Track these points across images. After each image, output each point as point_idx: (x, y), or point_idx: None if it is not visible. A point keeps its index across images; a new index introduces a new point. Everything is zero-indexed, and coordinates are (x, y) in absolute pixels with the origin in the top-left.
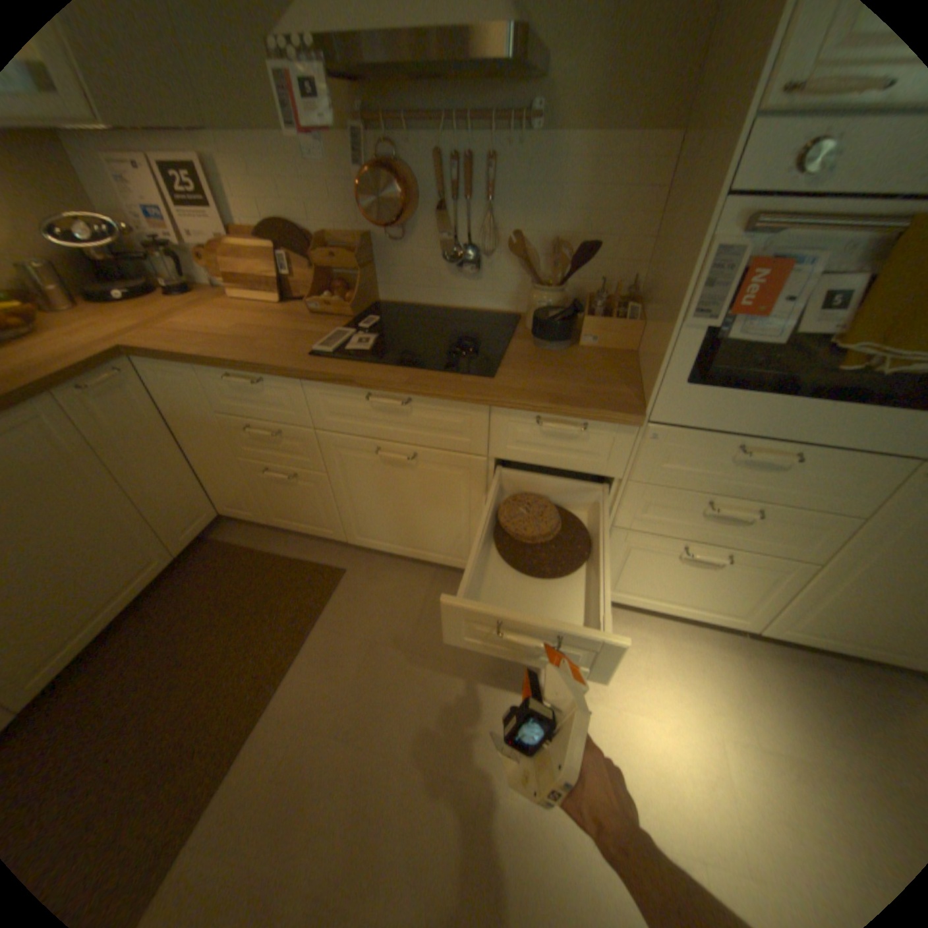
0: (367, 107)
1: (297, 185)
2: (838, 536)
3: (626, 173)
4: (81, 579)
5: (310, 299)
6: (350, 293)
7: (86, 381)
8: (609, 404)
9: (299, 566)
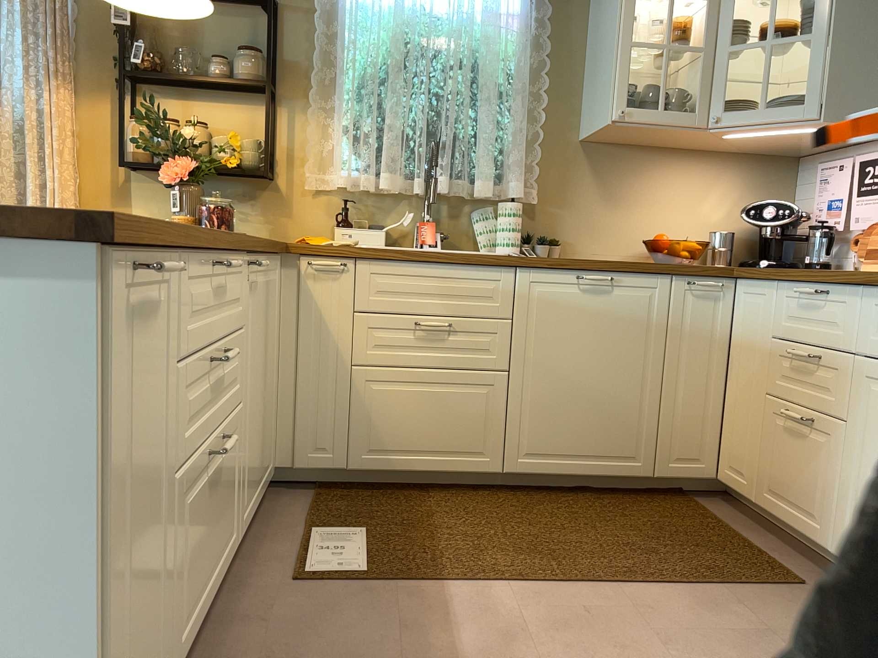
0: None
1: None
2: None
3: None
4: (594, 419)
5: None
6: None
7: (698, 280)
8: None
9: (757, 553)
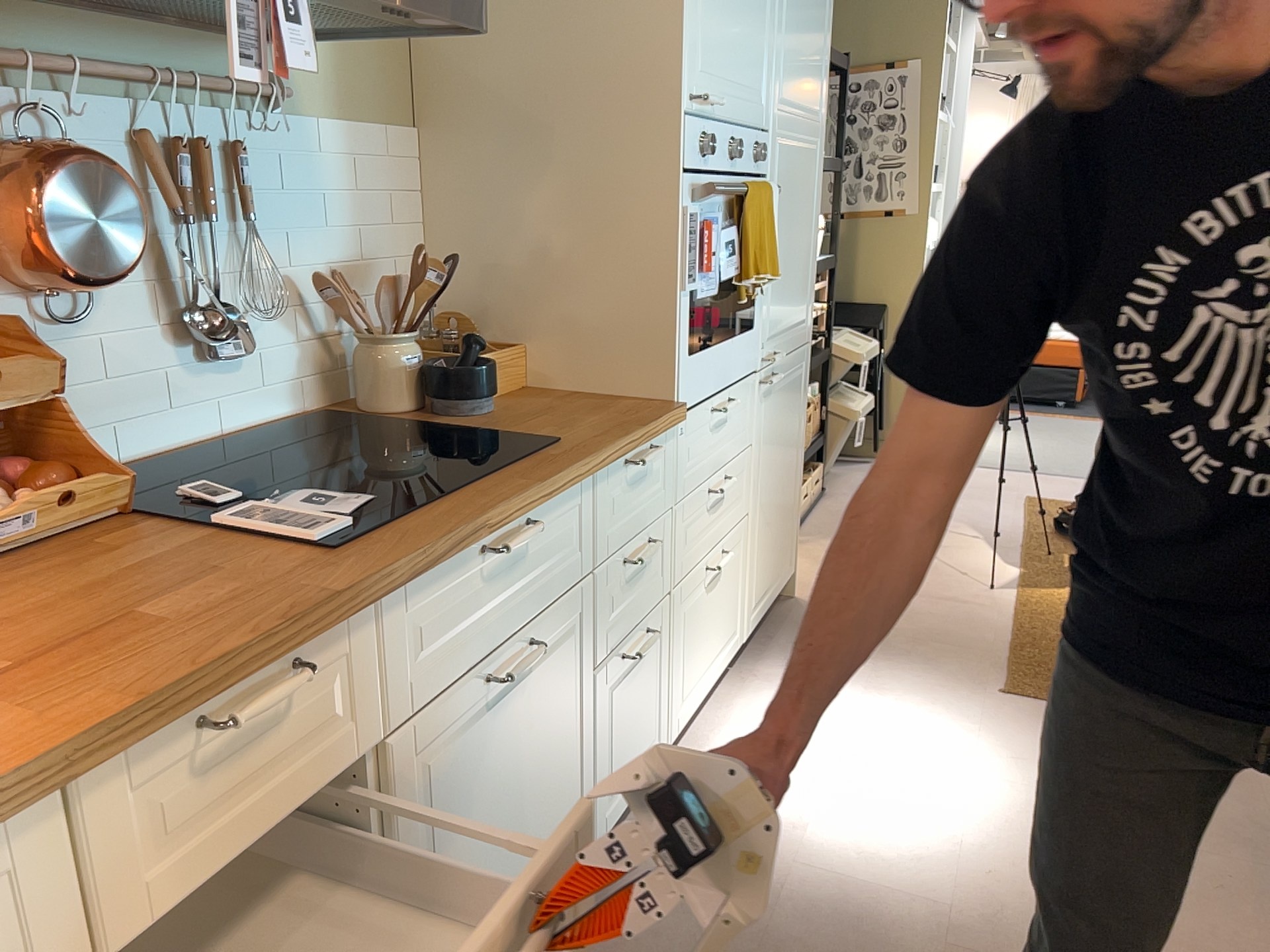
0: None
1: None
2: (749, 471)
3: (385, 176)
4: None
5: None
6: (40, 469)
7: None
8: (657, 409)
9: None
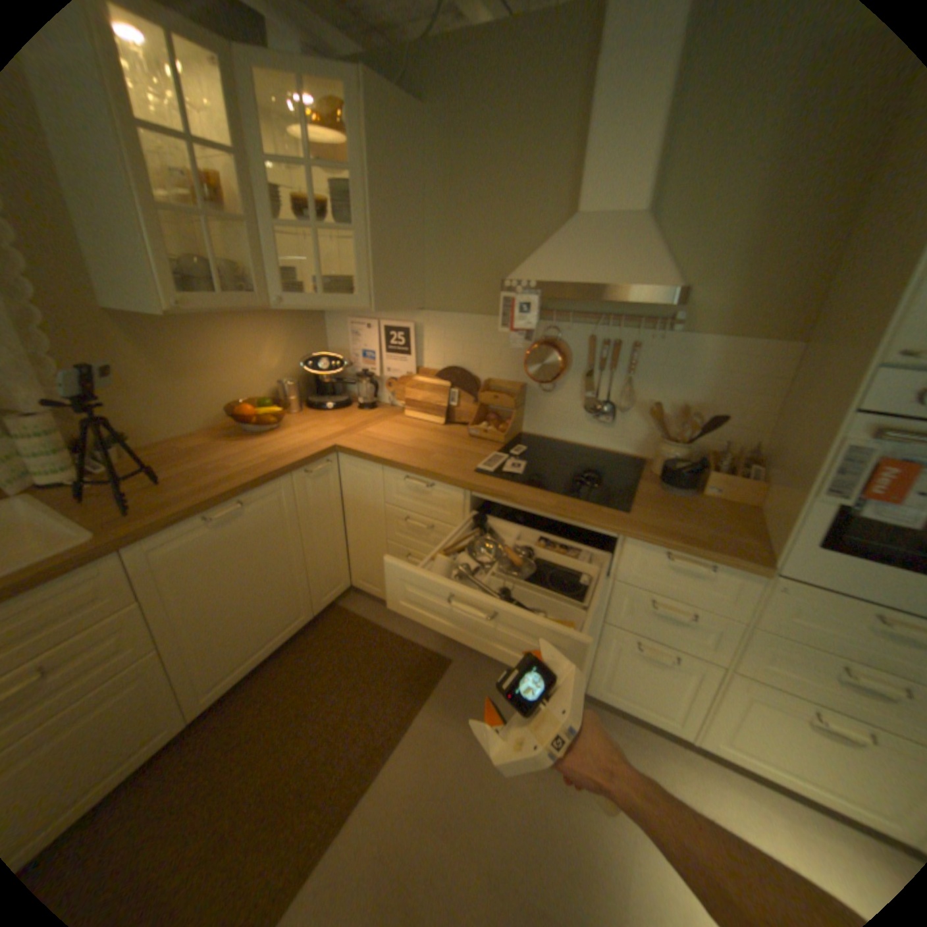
0: (545, 306)
1: (479, 348)
2: None
3: (753, 367)
4: (259, 619)
5: (472, 426)
6: (503, 425)
7: (312, 468)
8: (740, 554)
9: (412, 648)
